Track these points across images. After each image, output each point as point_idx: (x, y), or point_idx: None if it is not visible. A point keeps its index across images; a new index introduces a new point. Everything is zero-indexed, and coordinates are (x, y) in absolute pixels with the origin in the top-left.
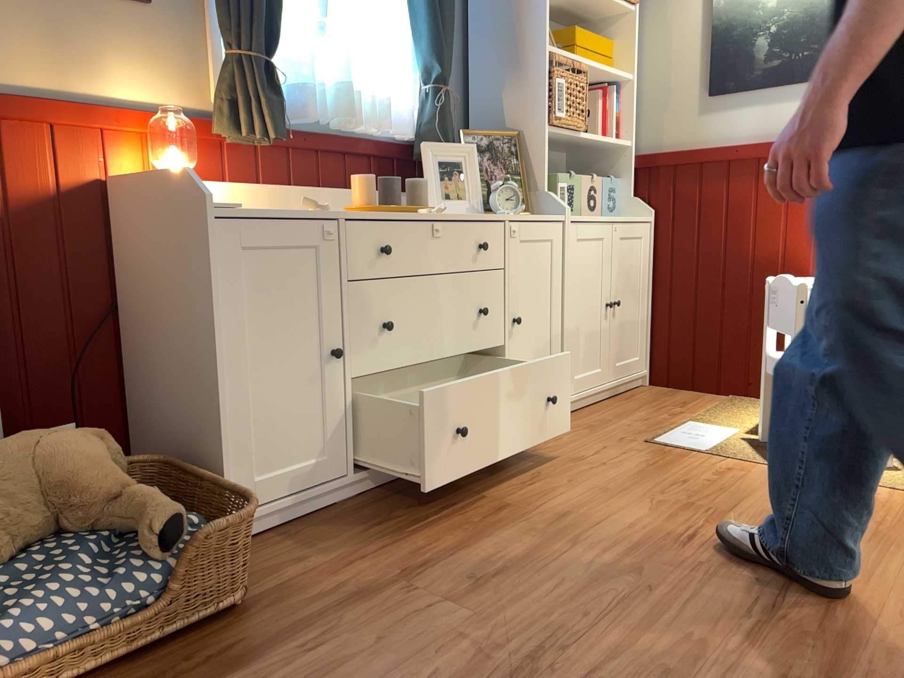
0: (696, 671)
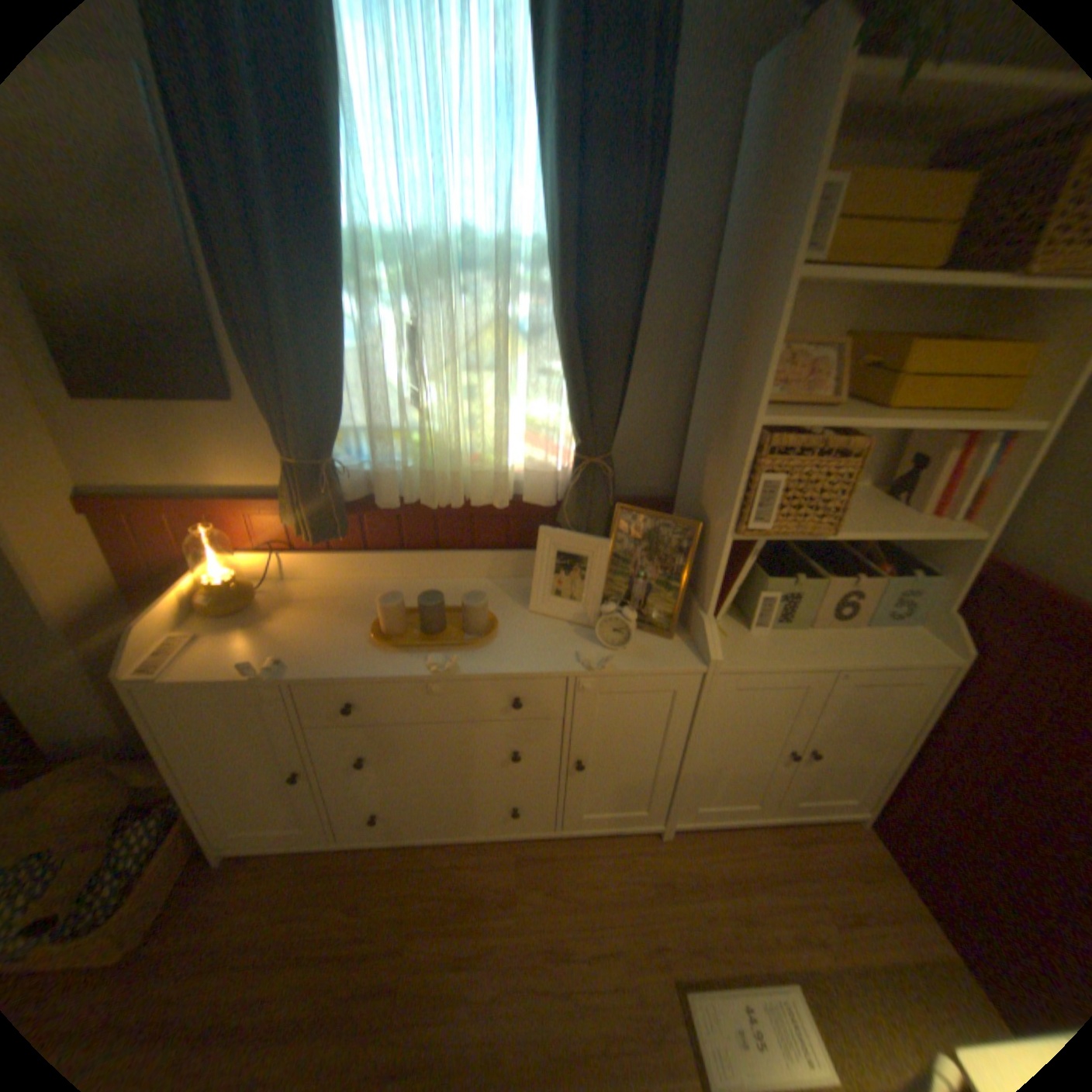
0: None
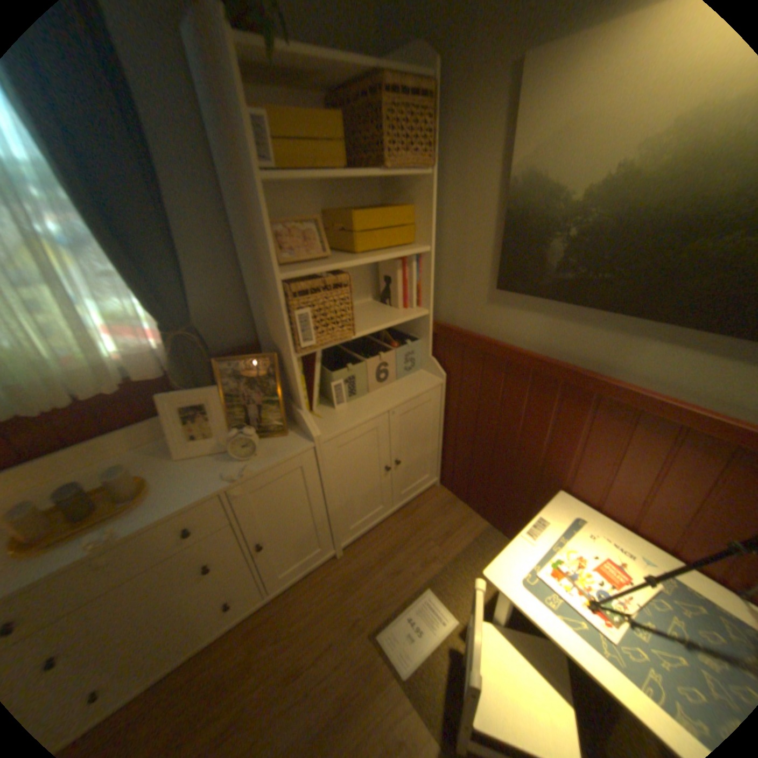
0: None
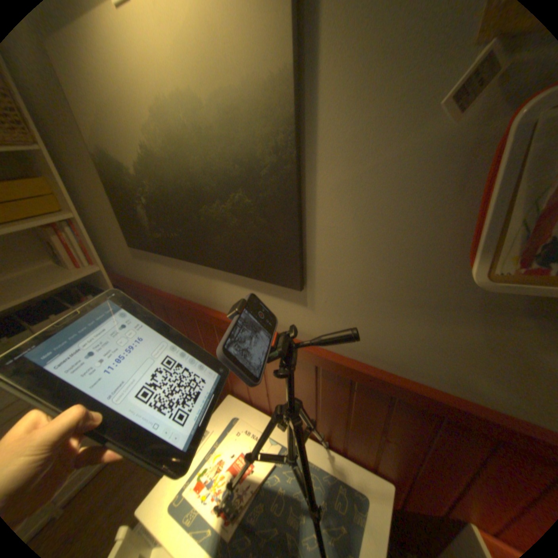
0: None
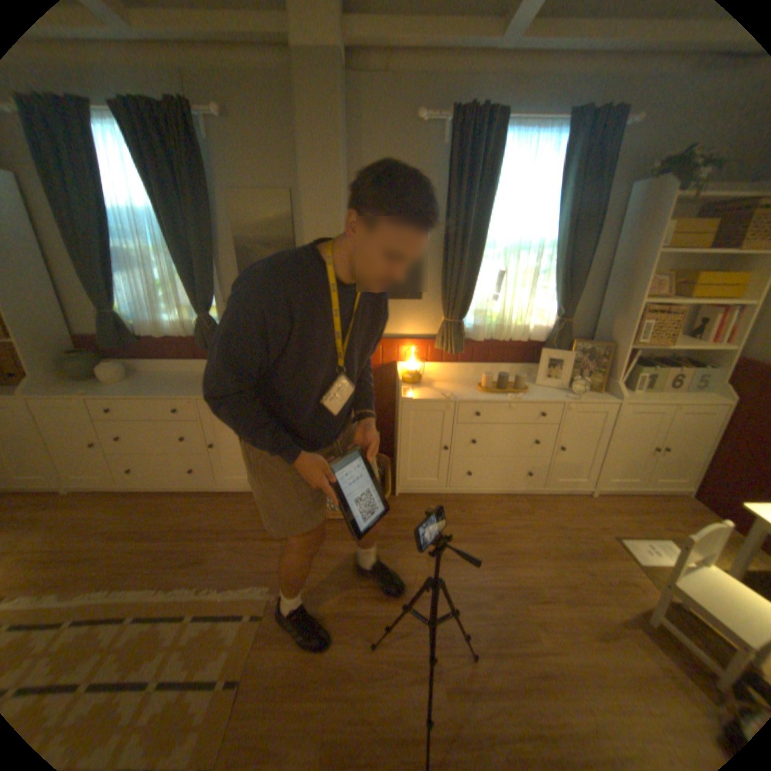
0: (461, 647)
